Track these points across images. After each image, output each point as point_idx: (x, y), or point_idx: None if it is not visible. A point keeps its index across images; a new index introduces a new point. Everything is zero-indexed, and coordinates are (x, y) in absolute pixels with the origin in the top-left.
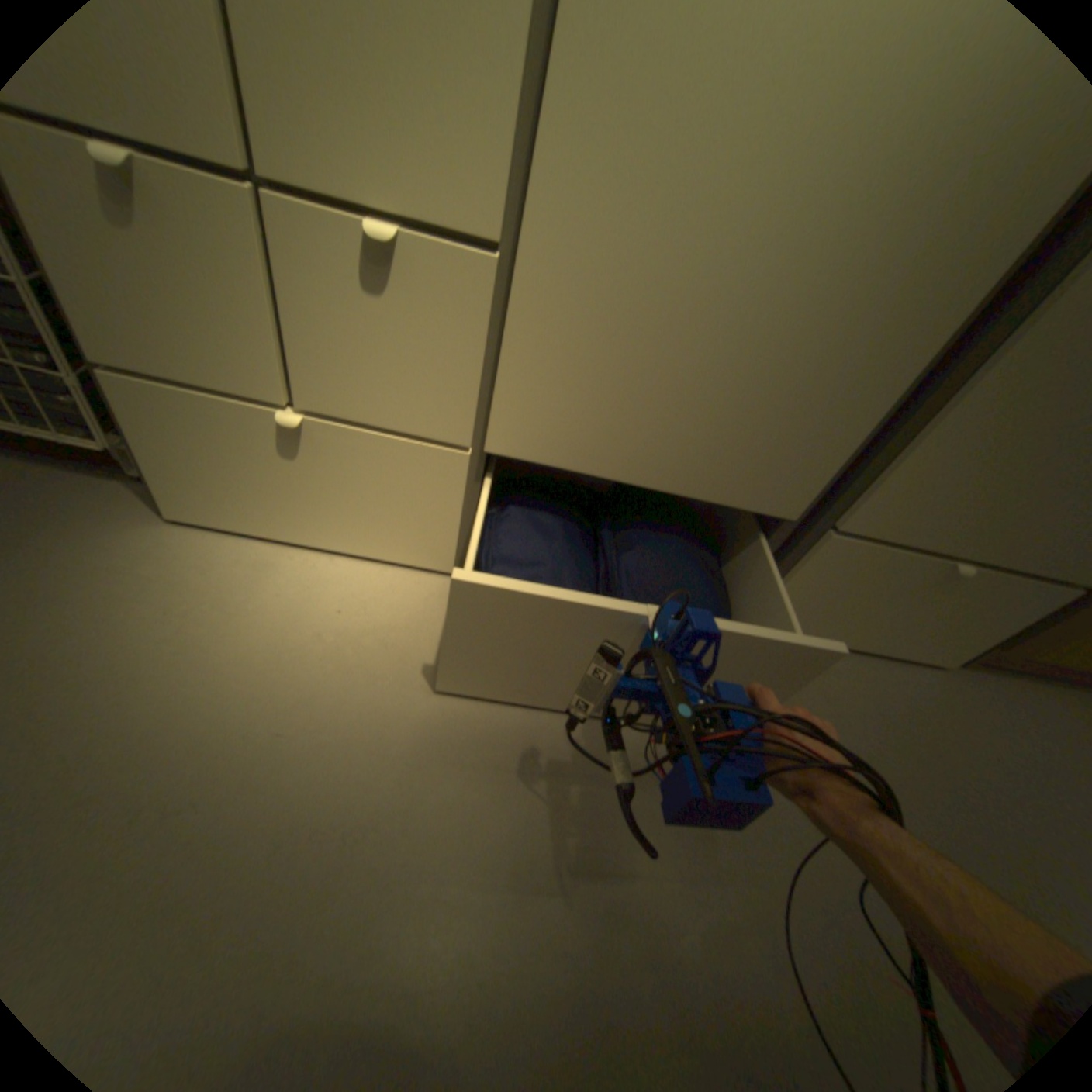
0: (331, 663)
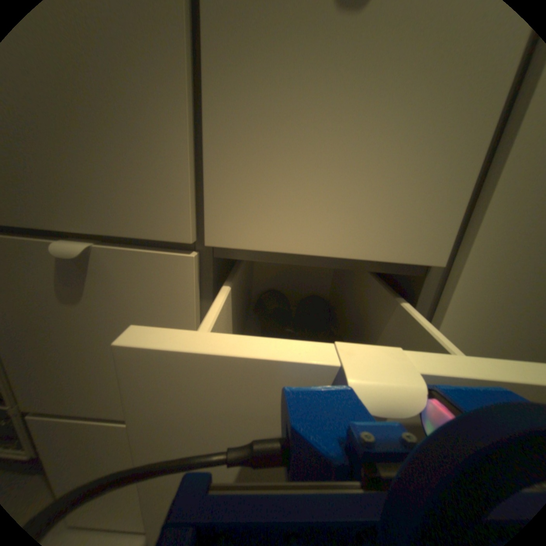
0: None
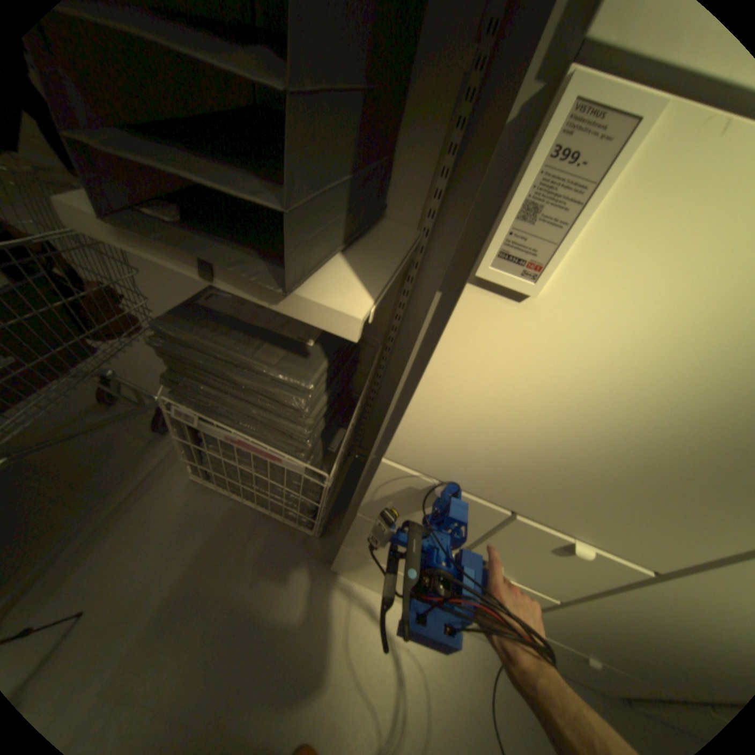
0: (407, 693)
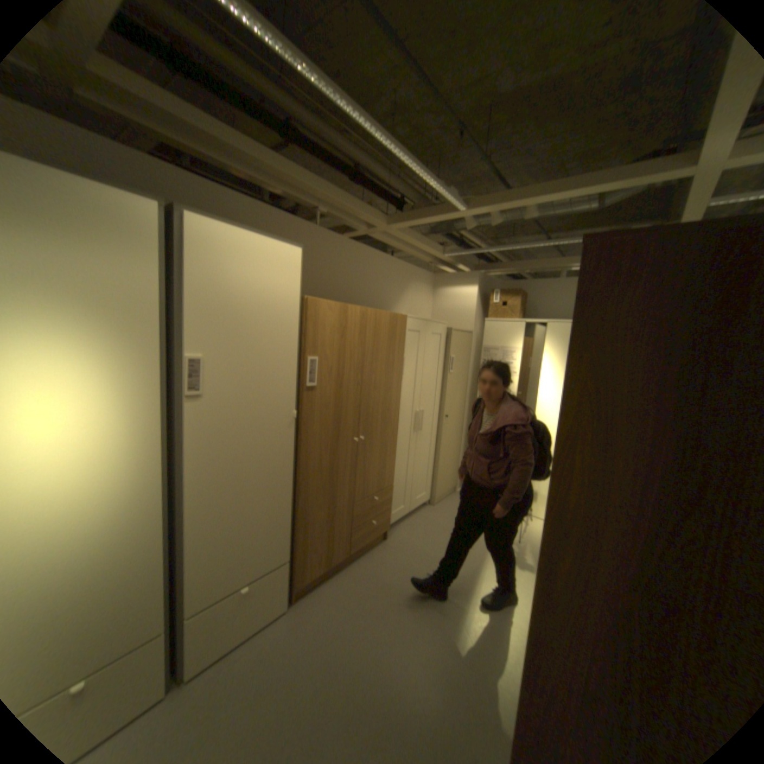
0: None
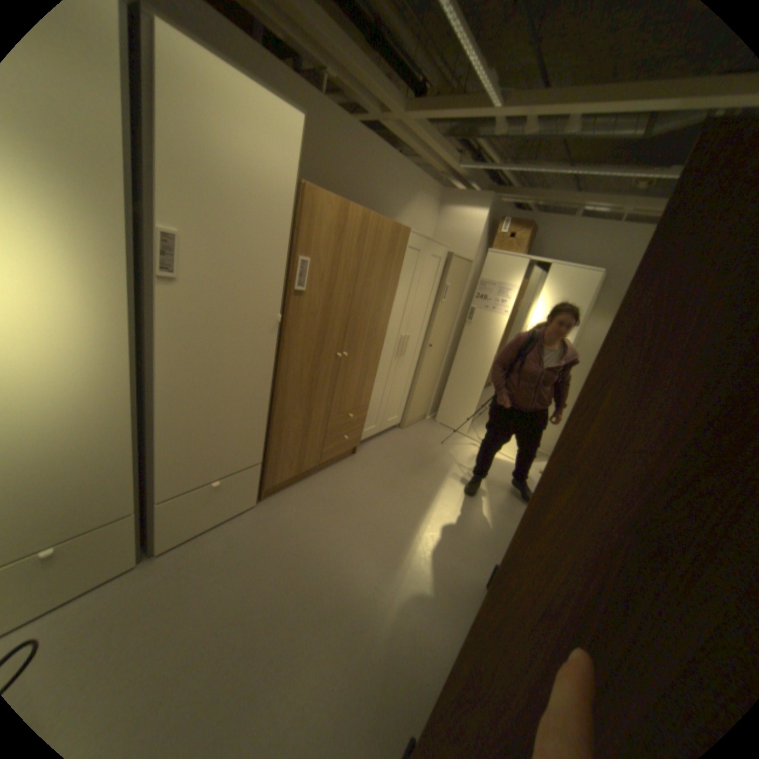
0: None
